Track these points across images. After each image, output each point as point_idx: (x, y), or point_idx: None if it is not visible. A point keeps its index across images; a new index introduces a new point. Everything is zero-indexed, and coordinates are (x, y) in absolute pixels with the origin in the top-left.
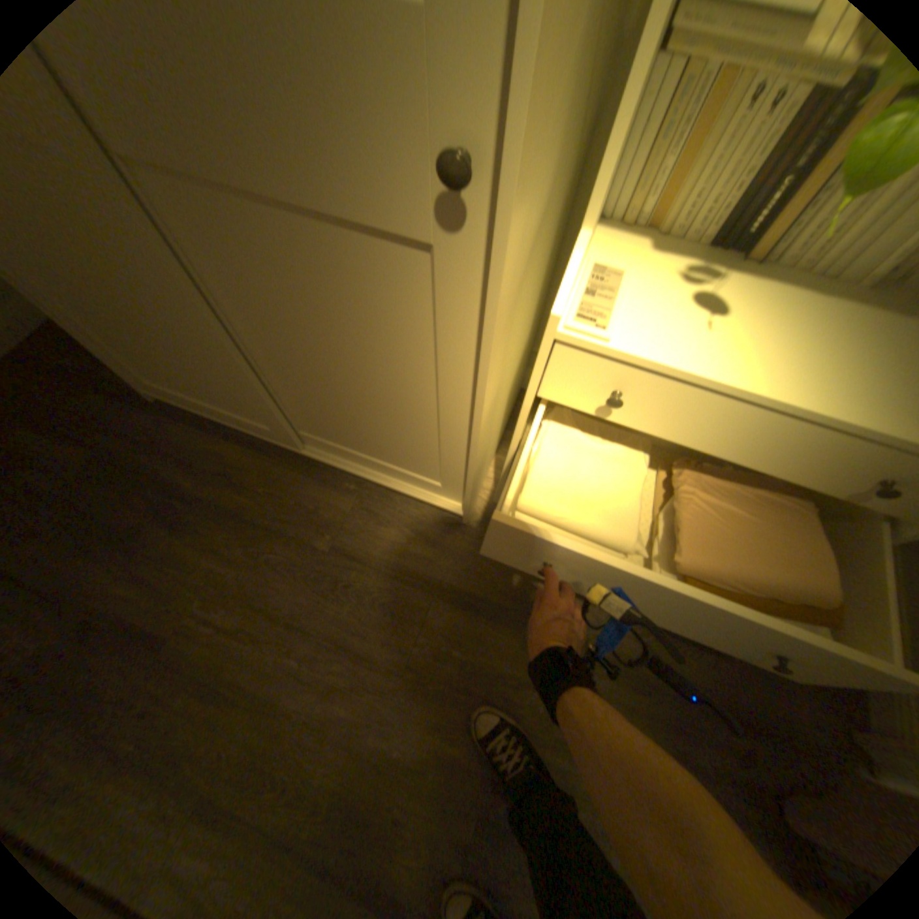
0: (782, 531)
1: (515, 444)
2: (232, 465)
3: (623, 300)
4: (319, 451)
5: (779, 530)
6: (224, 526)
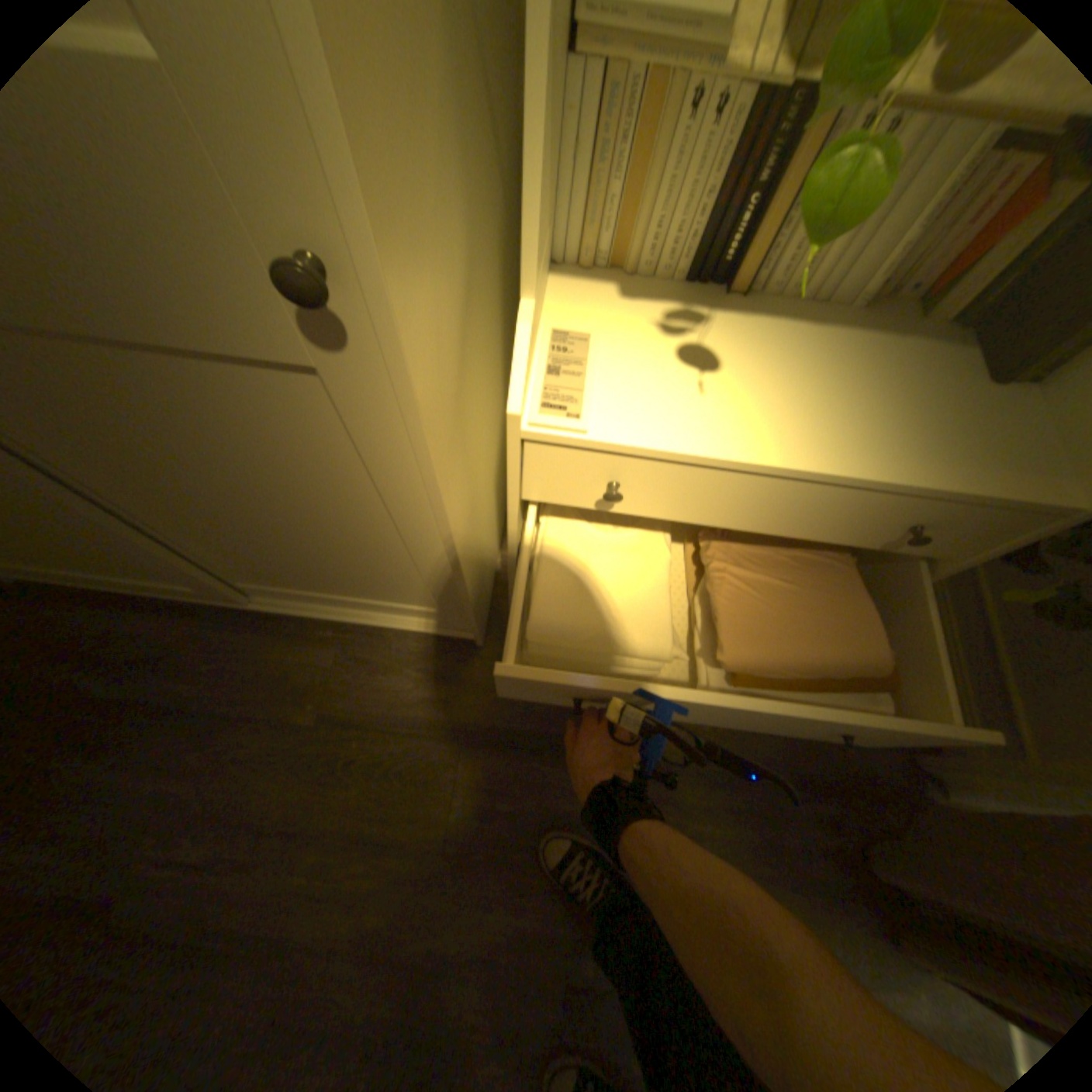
0: (823, 590)
1: (513, 550)
2: (151, 644)
3: (594, 371)
4: (269, 600)
5: (821, 586)
6: (159, 729)
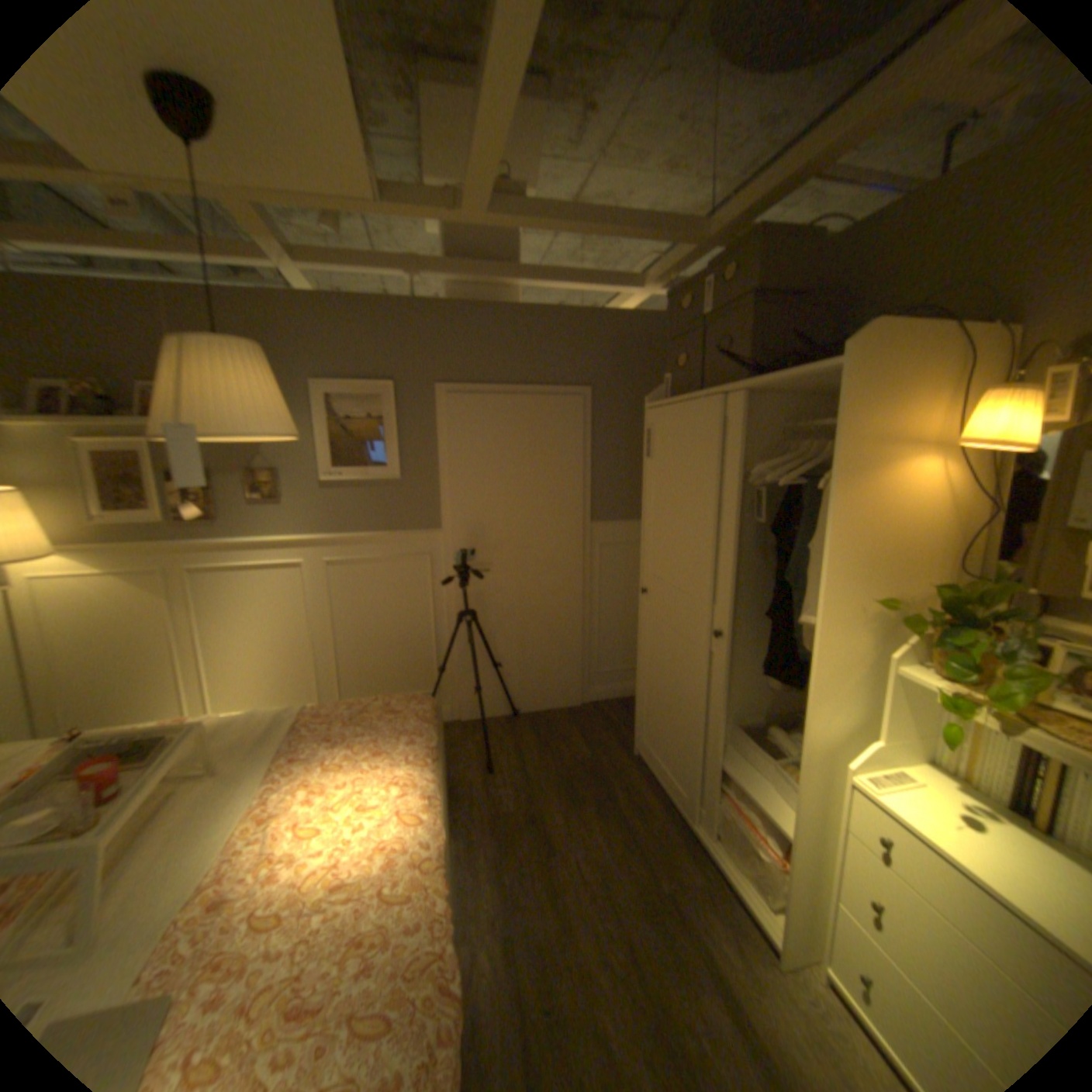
0: None
1: (841, 889)
2: (651, 810)
3: (909, 794)
4: (707, 835)
5: None
6: (623, 834)
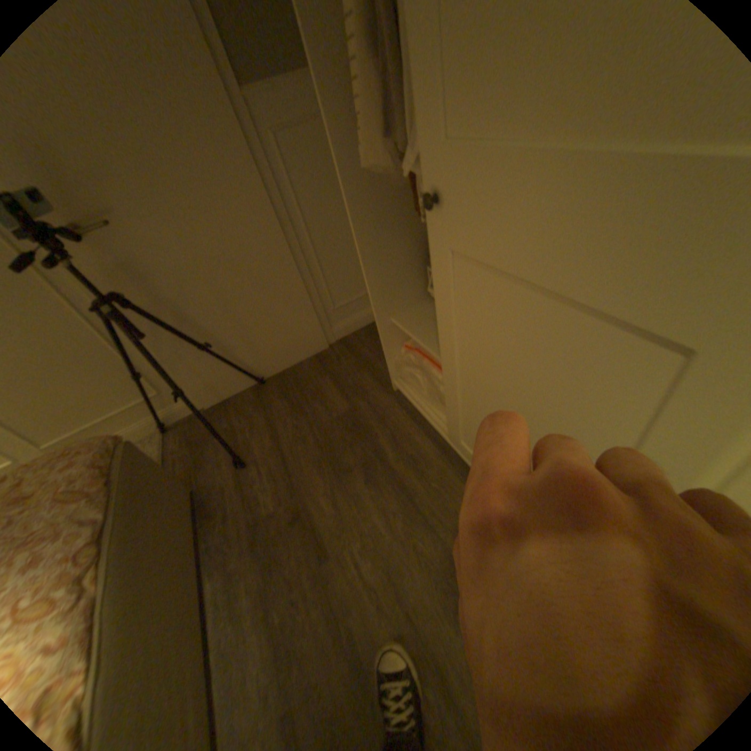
0: None
1: None
2: (422, 455)
3: None
4: None
5: None
6: (399, 498)
